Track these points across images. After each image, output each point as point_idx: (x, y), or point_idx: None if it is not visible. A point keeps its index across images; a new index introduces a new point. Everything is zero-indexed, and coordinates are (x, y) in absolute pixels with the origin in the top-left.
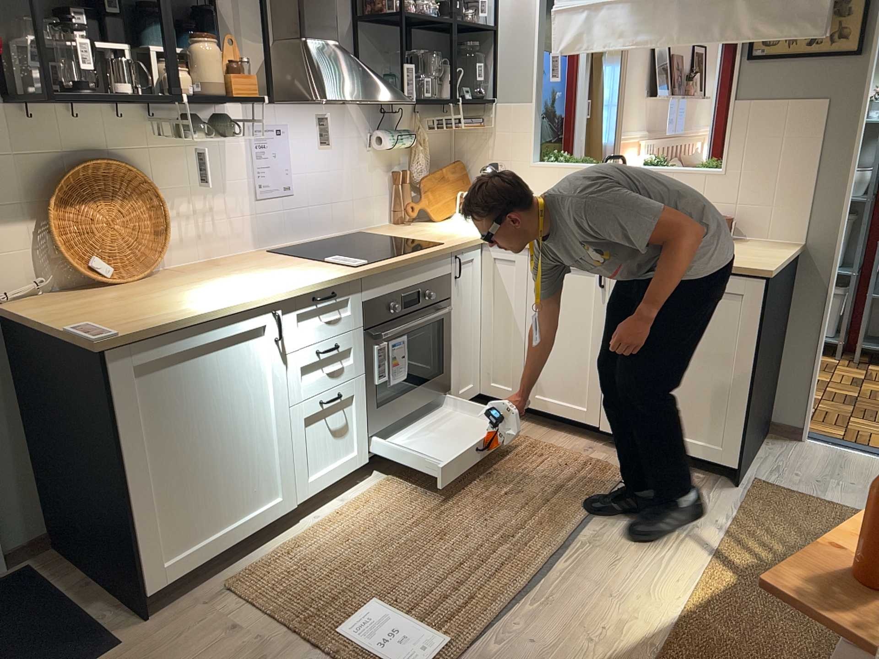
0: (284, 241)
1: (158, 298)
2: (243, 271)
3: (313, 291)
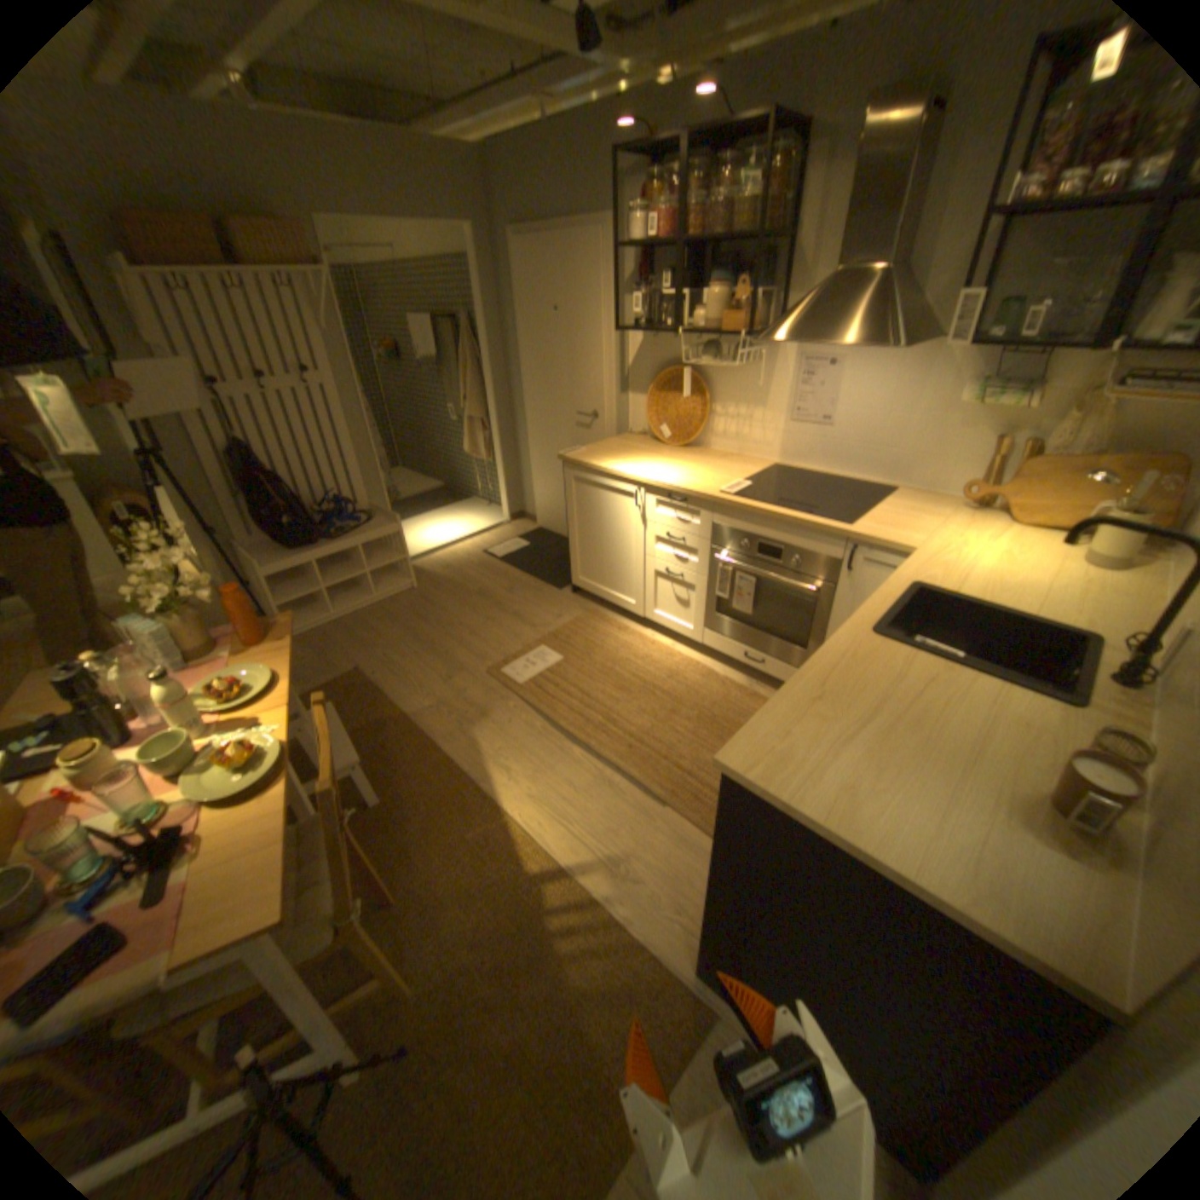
0: (809, 465)
1: (634, 455)
2: (708, 465)
3: (666, 490)
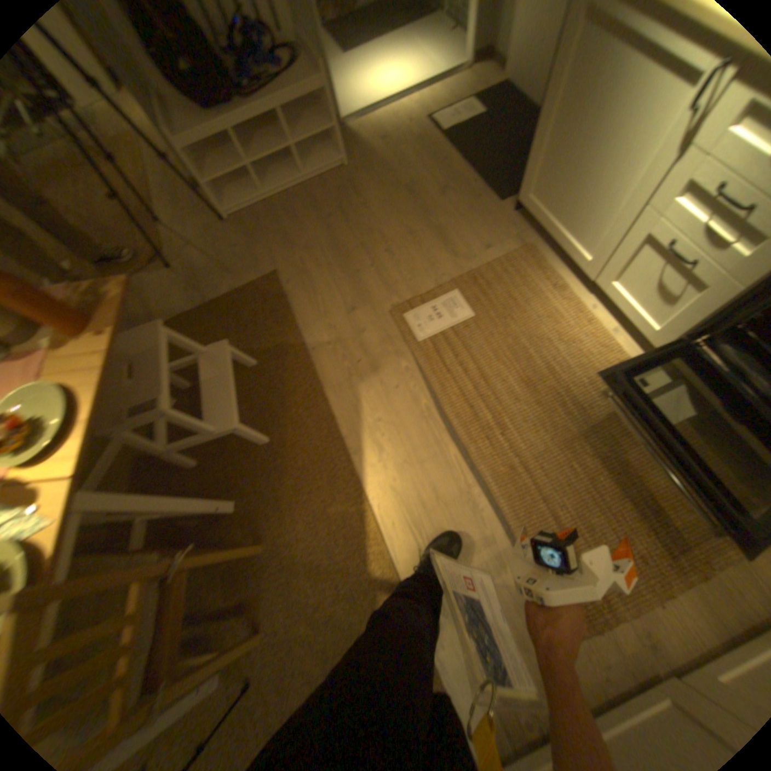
0: None
1: None
2: None
3: None
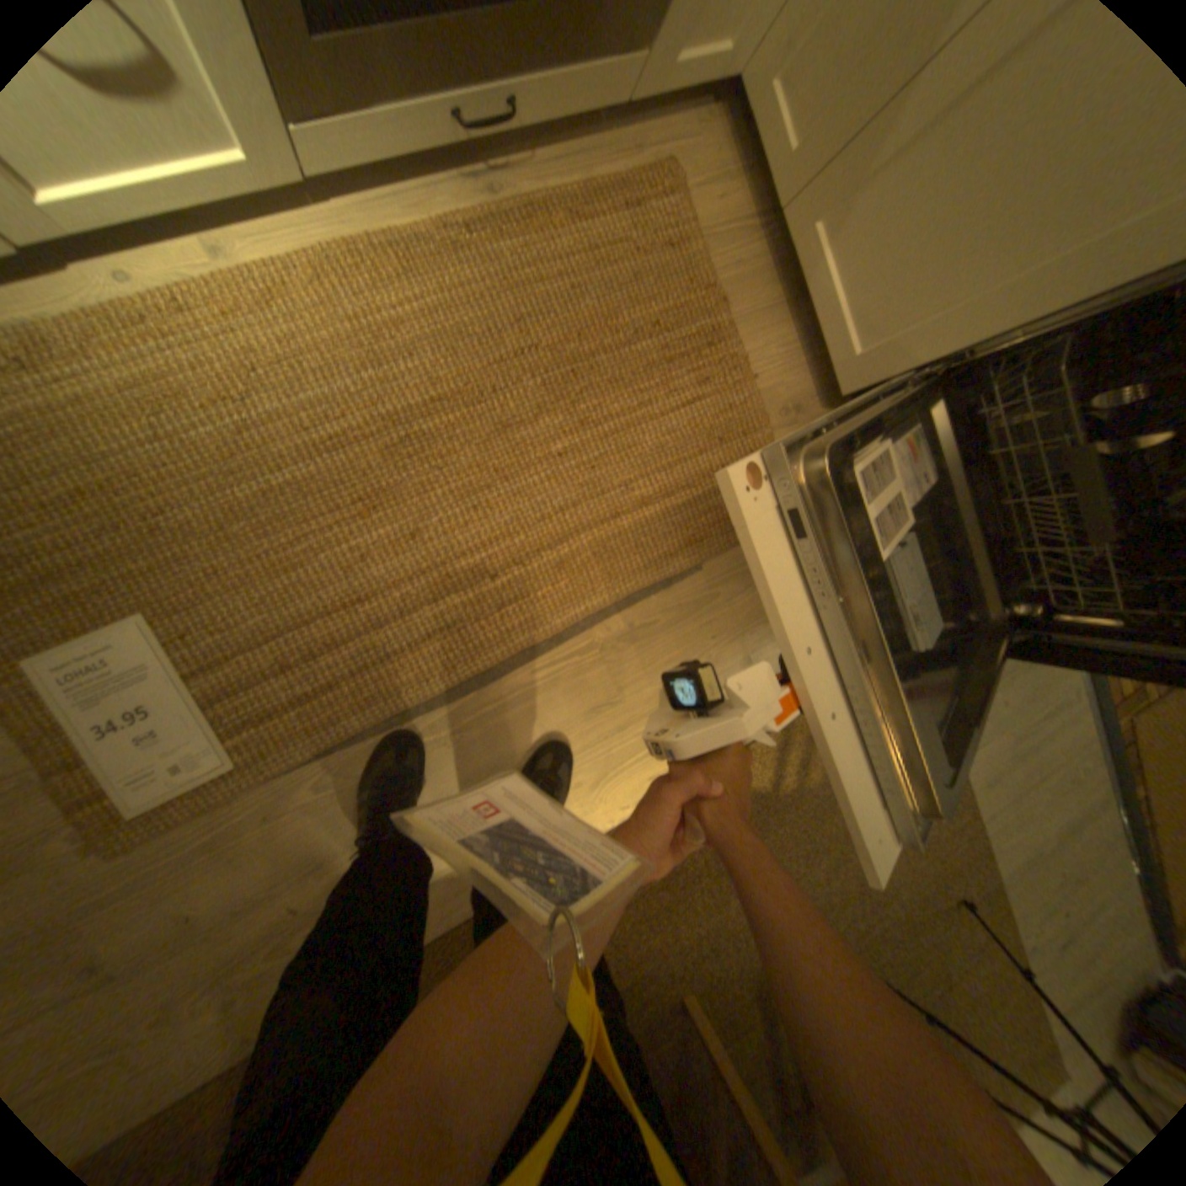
0: None
1: None
2: None
3: None
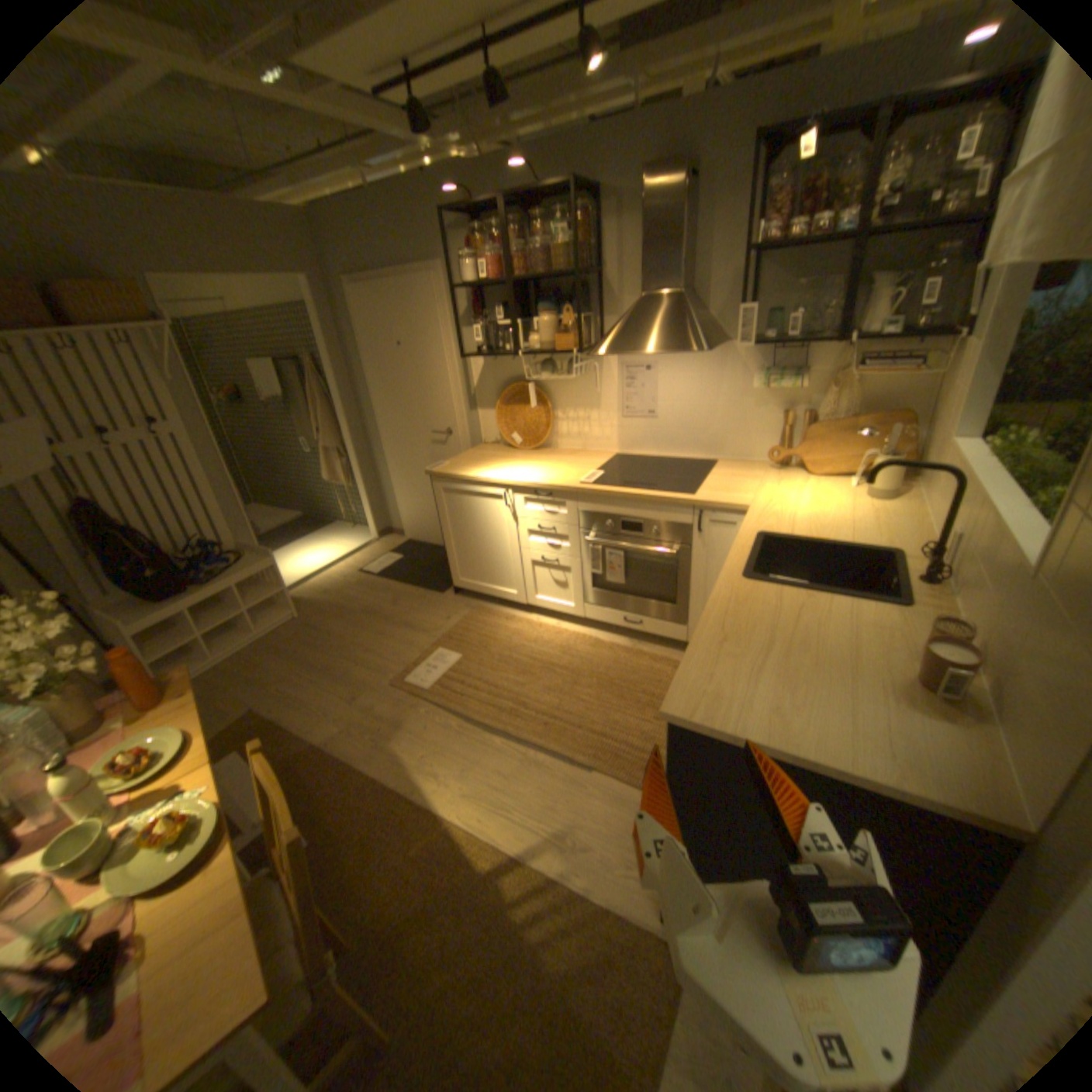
0: (644, 451)
1: (494, 462)
2: (561, 462)
3: (532, 487)
